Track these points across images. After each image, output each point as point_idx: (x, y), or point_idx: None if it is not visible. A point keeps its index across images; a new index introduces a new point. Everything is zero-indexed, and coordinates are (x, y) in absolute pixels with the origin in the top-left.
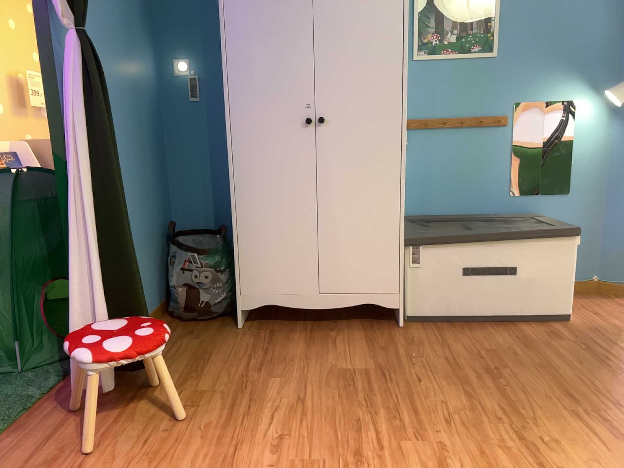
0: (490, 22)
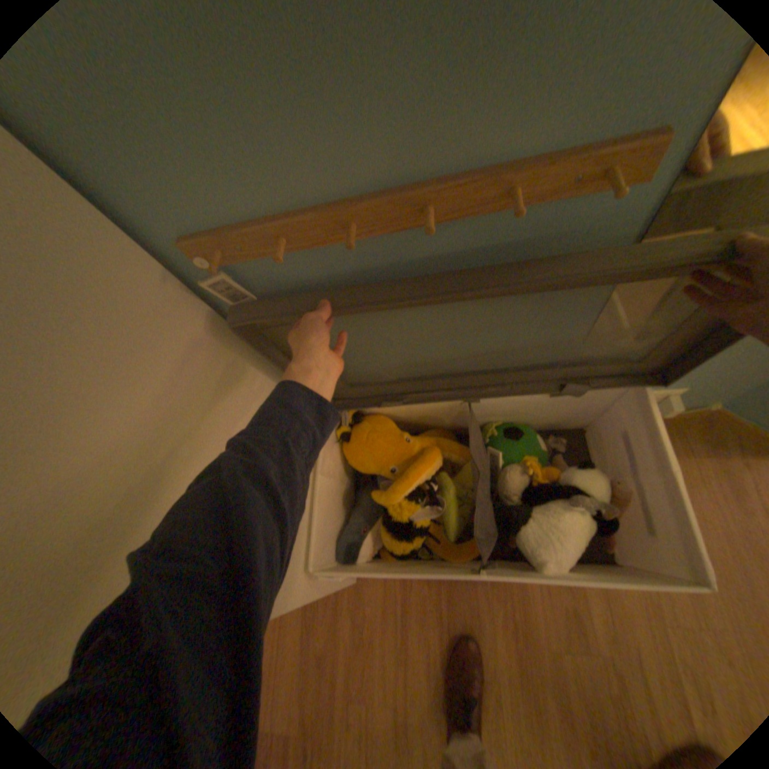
0: None
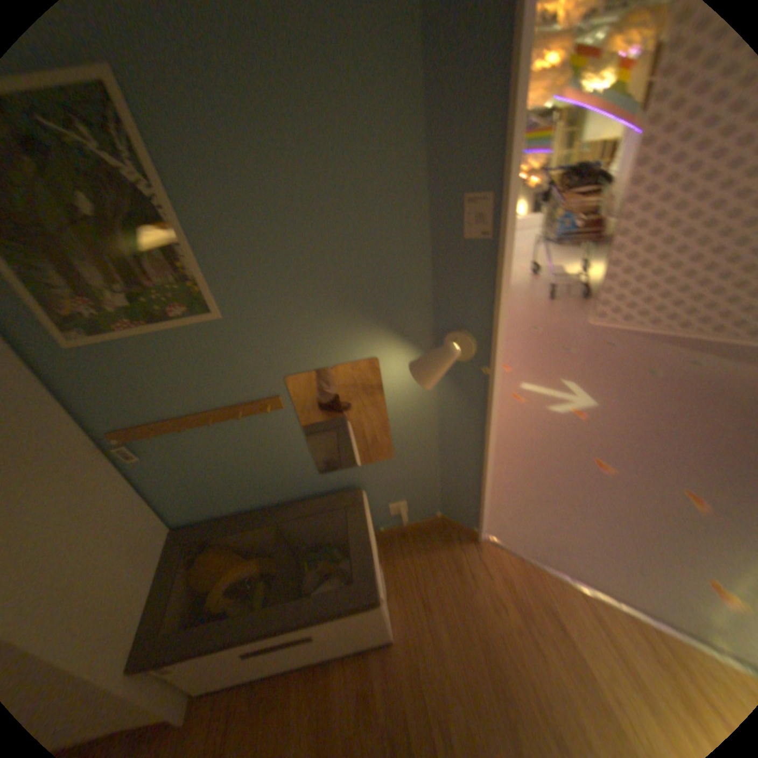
0: (175, 257)
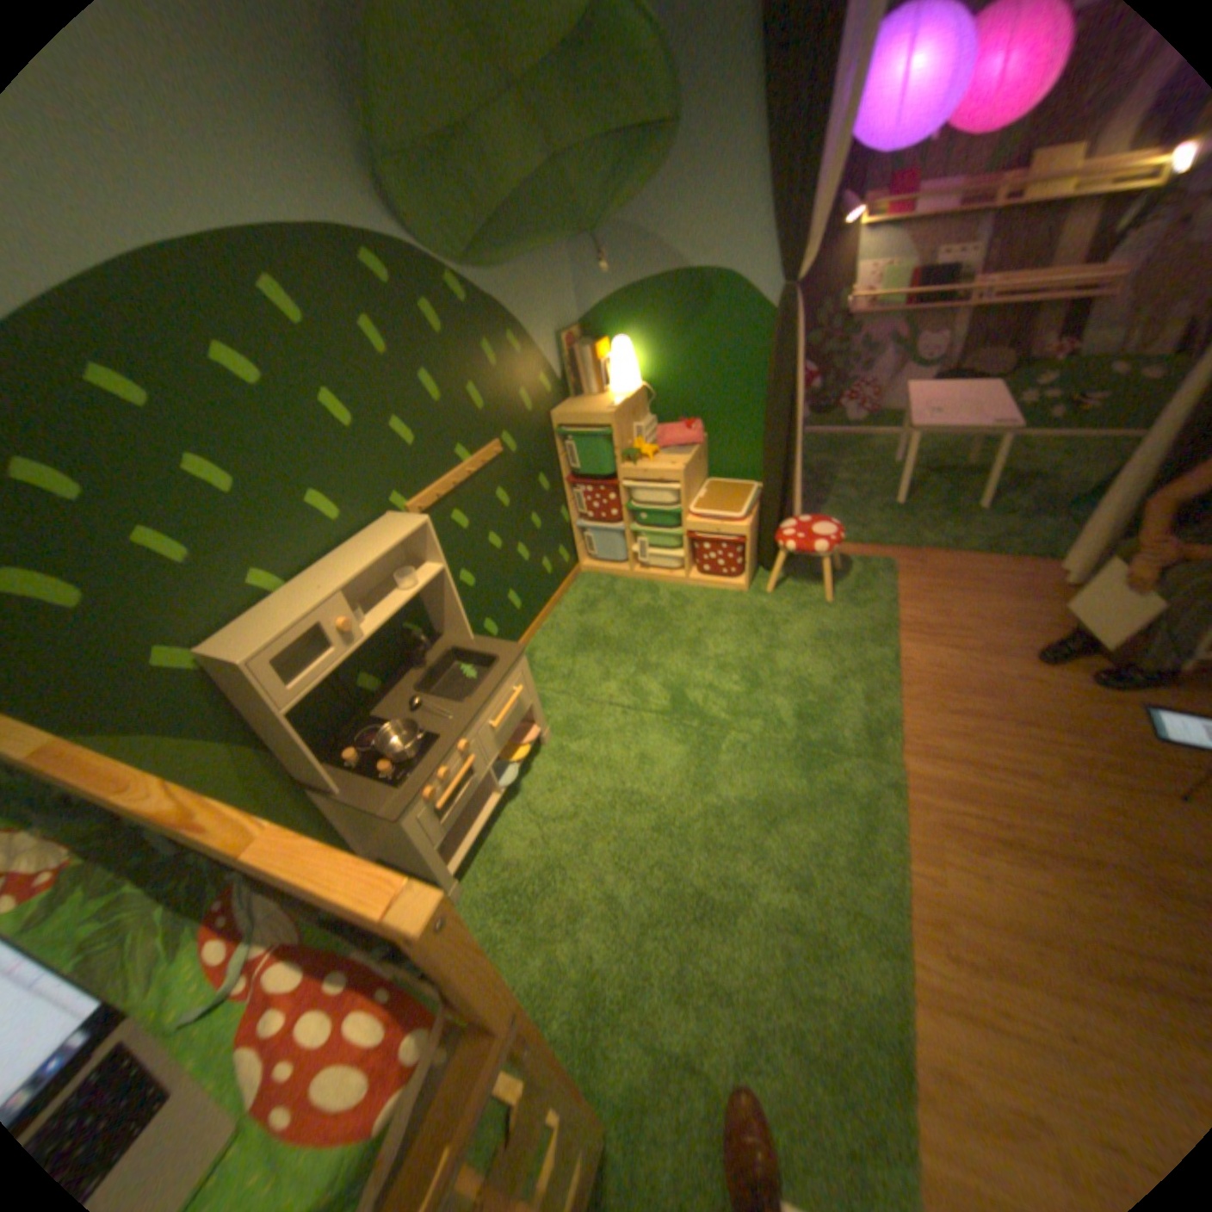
0: None
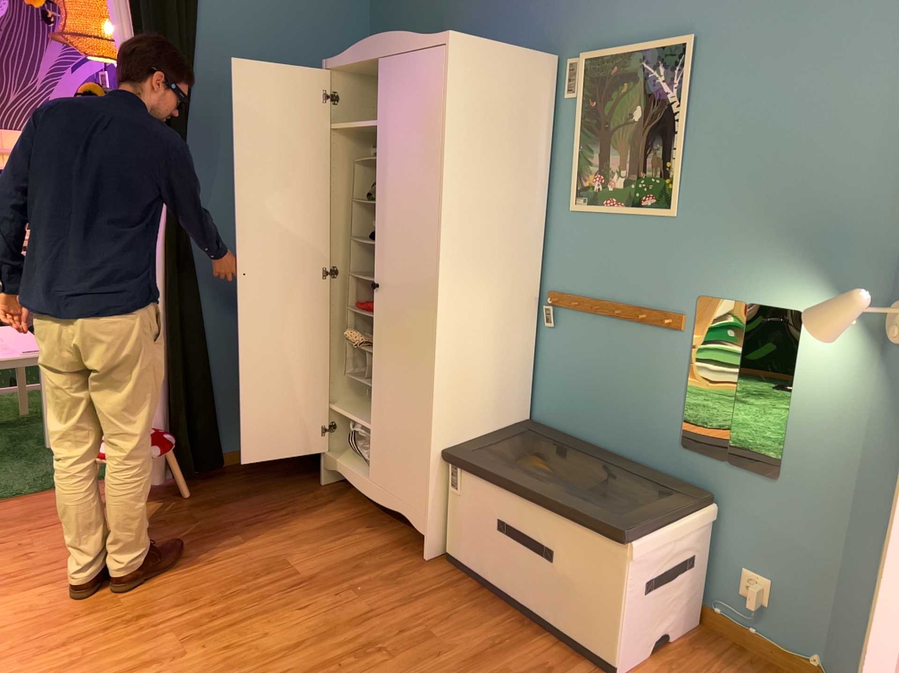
0: (669, 160)
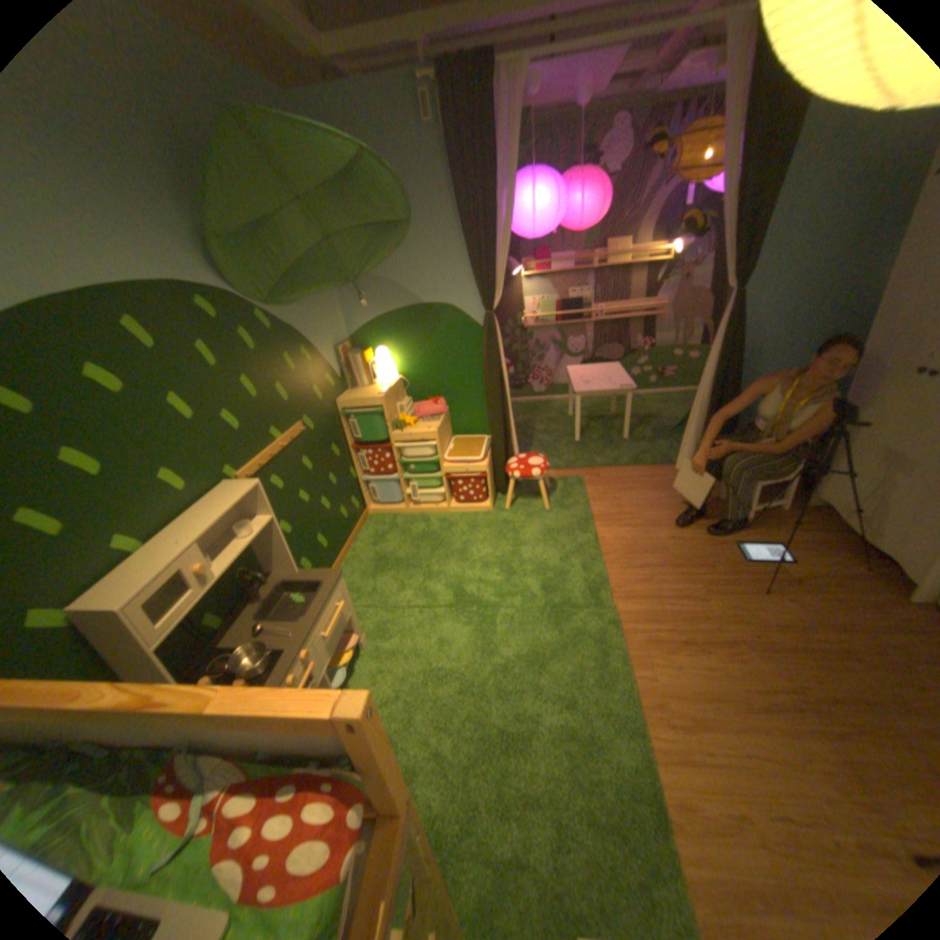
0: None
